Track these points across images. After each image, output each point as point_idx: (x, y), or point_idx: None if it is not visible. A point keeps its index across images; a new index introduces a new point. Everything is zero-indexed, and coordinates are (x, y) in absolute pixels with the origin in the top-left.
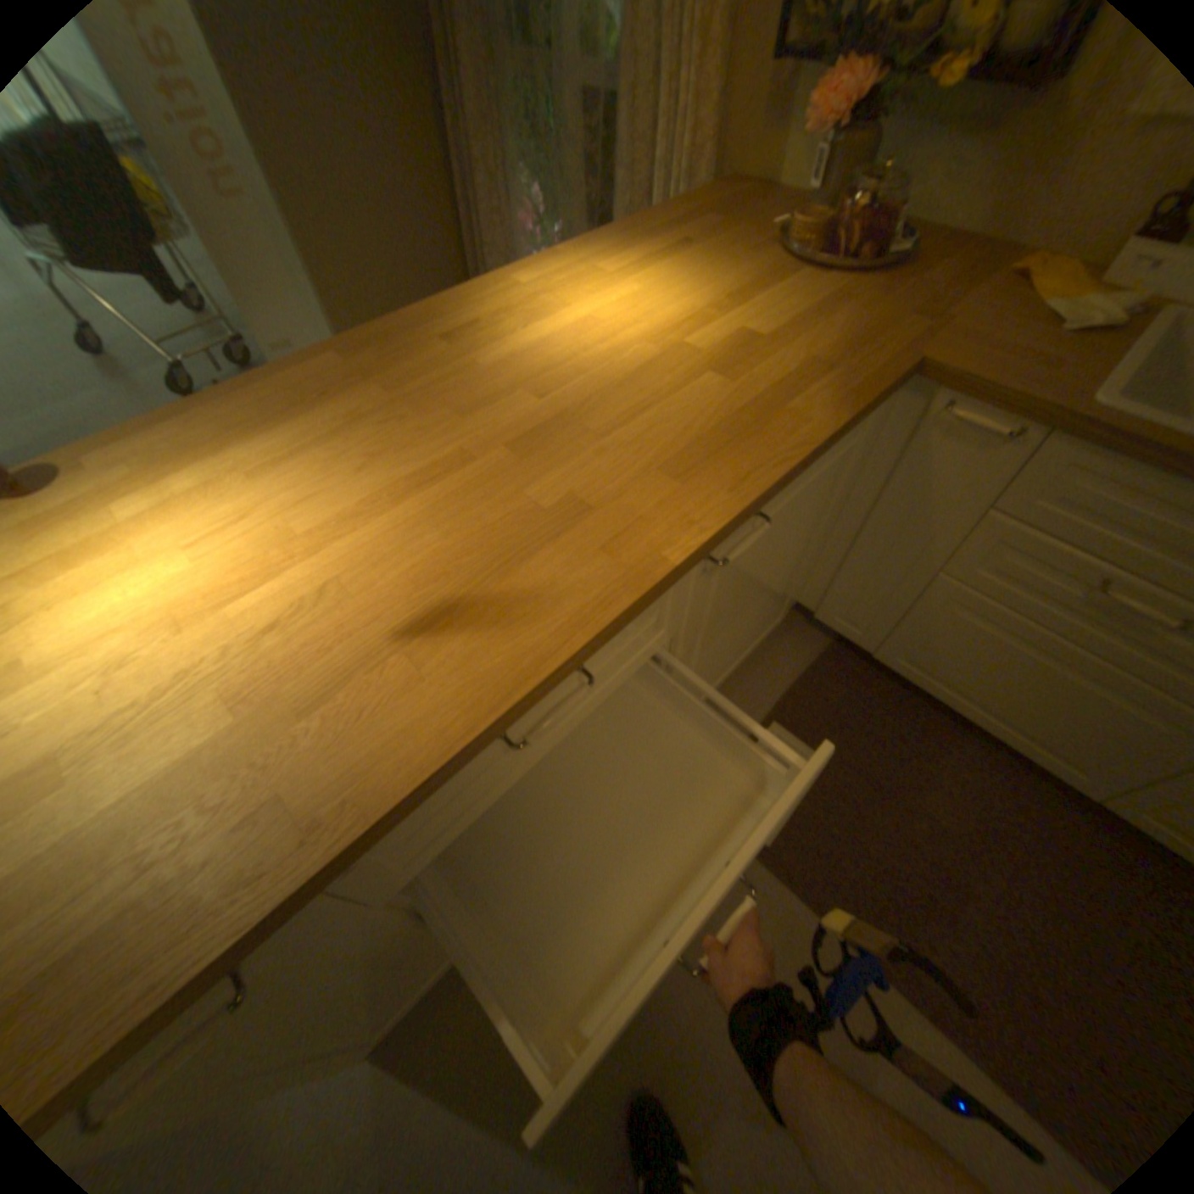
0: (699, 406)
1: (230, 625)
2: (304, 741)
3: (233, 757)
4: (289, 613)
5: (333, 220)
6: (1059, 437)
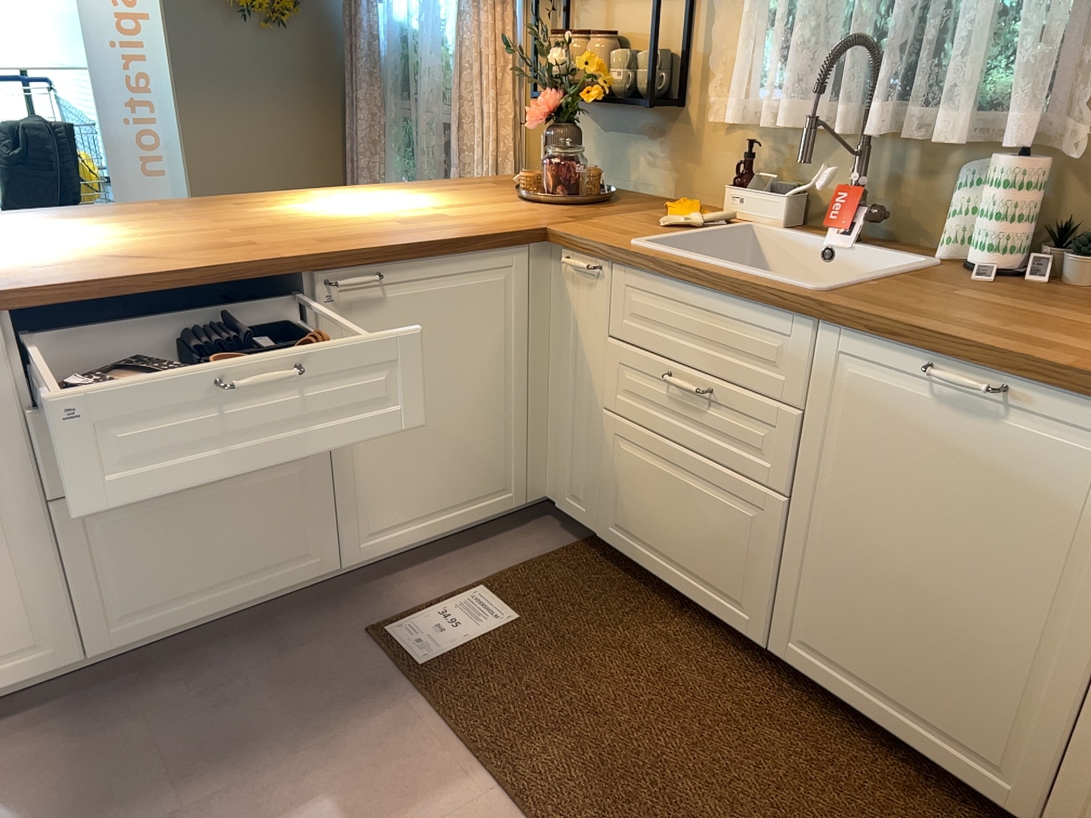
0: (368, 228)
1: (20, 253)
2: (33, 272)
3: None
4: (54, 253)
5: None
6: (614, 267)
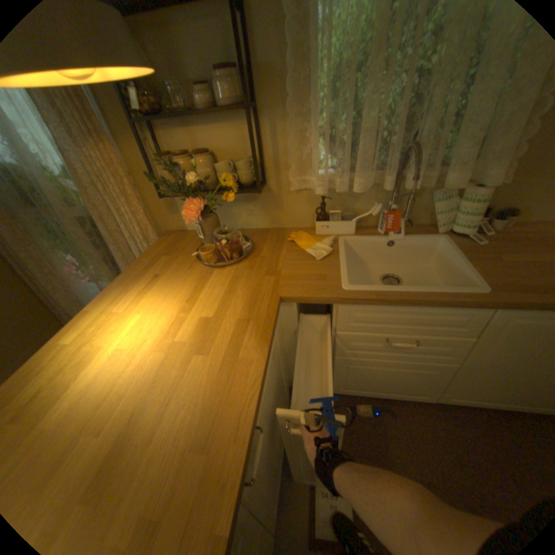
0: (196, 384)
1: None
2: None
3: None
4: None
5: None
6: (341, 305)
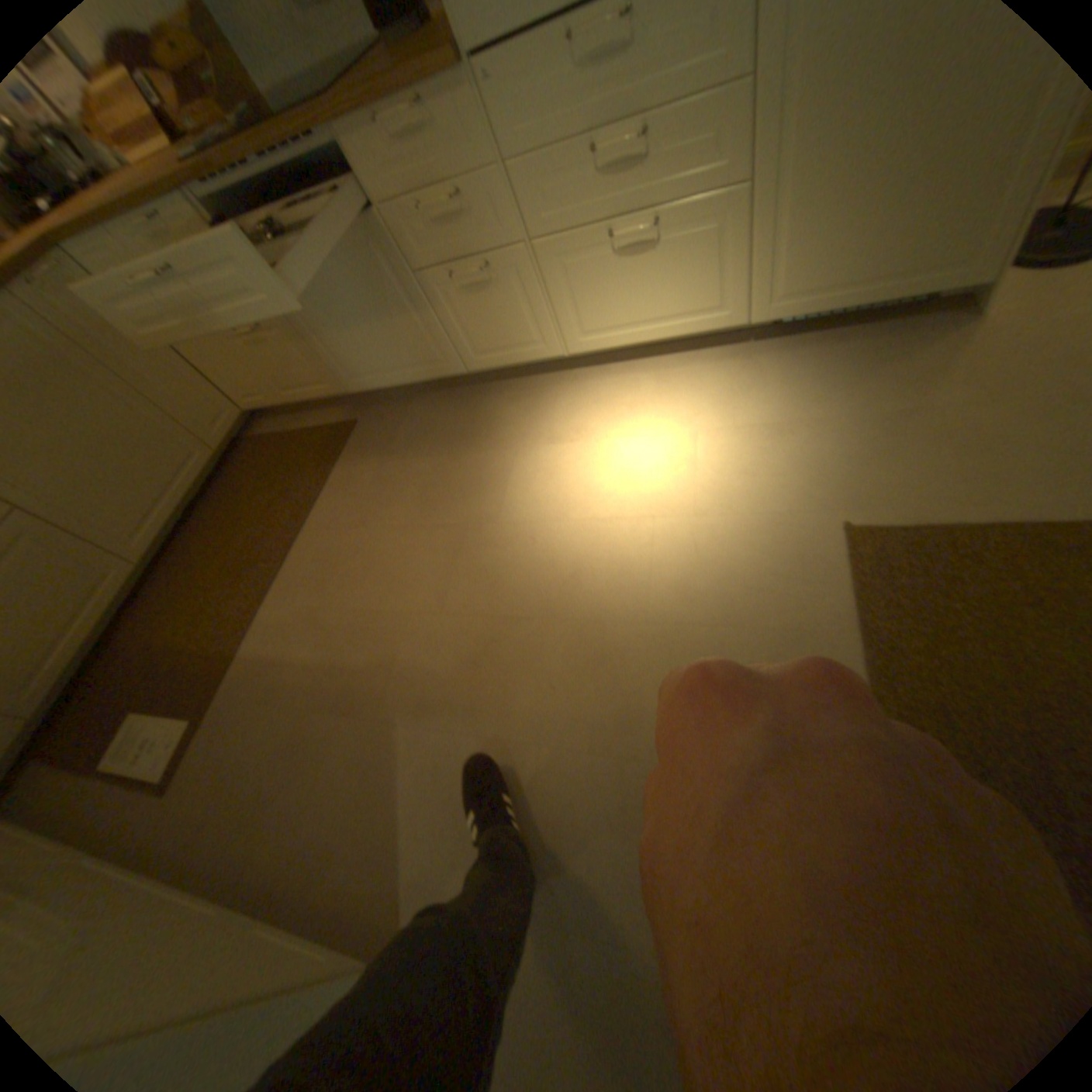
0: None
1: None
2: None
3: None
4: None
5: None
6: None
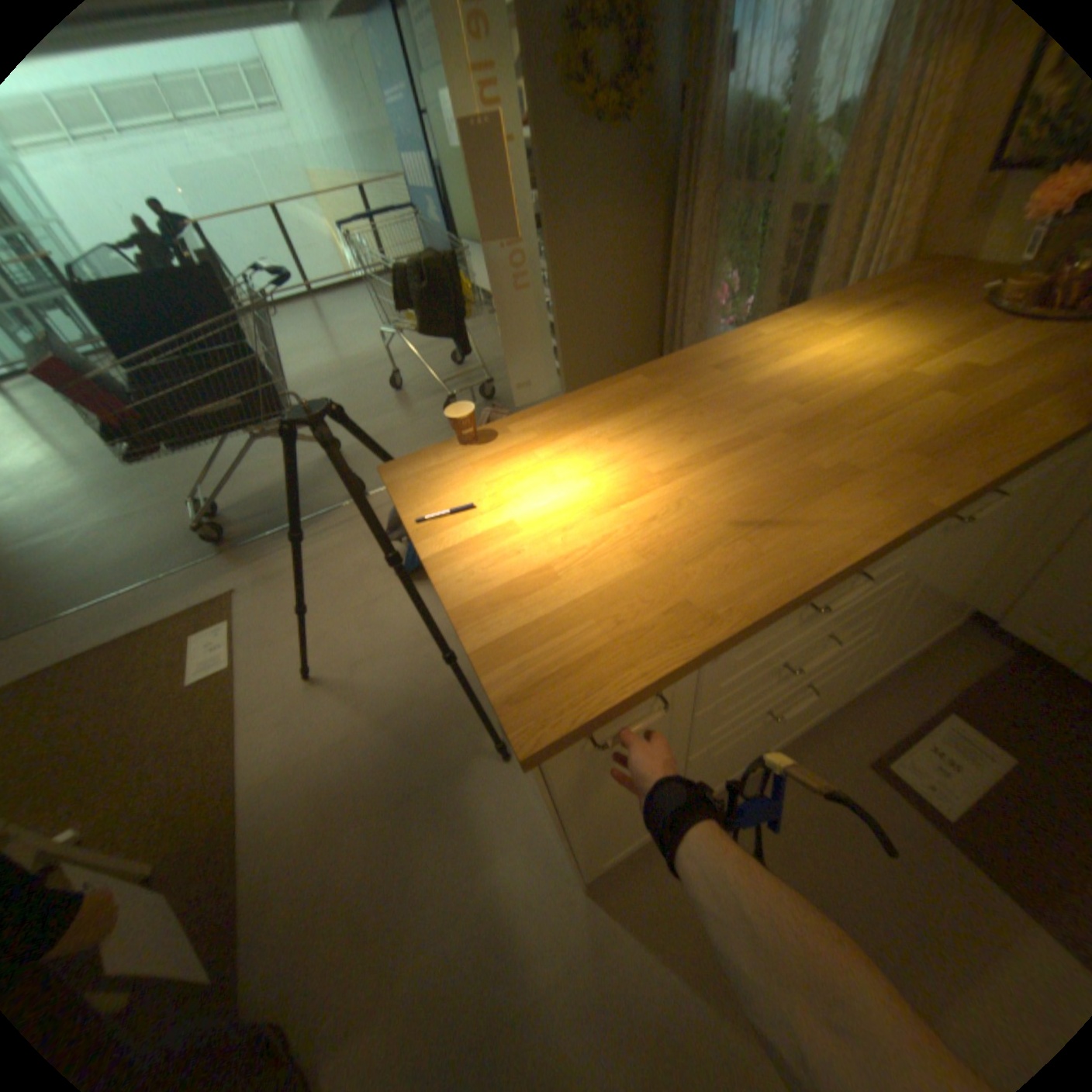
0: (937, 412)
1: (626, 515)
2: (694, 576)
3: (653, 578)
4: (662, 513)
5: (581, 302)
6: None
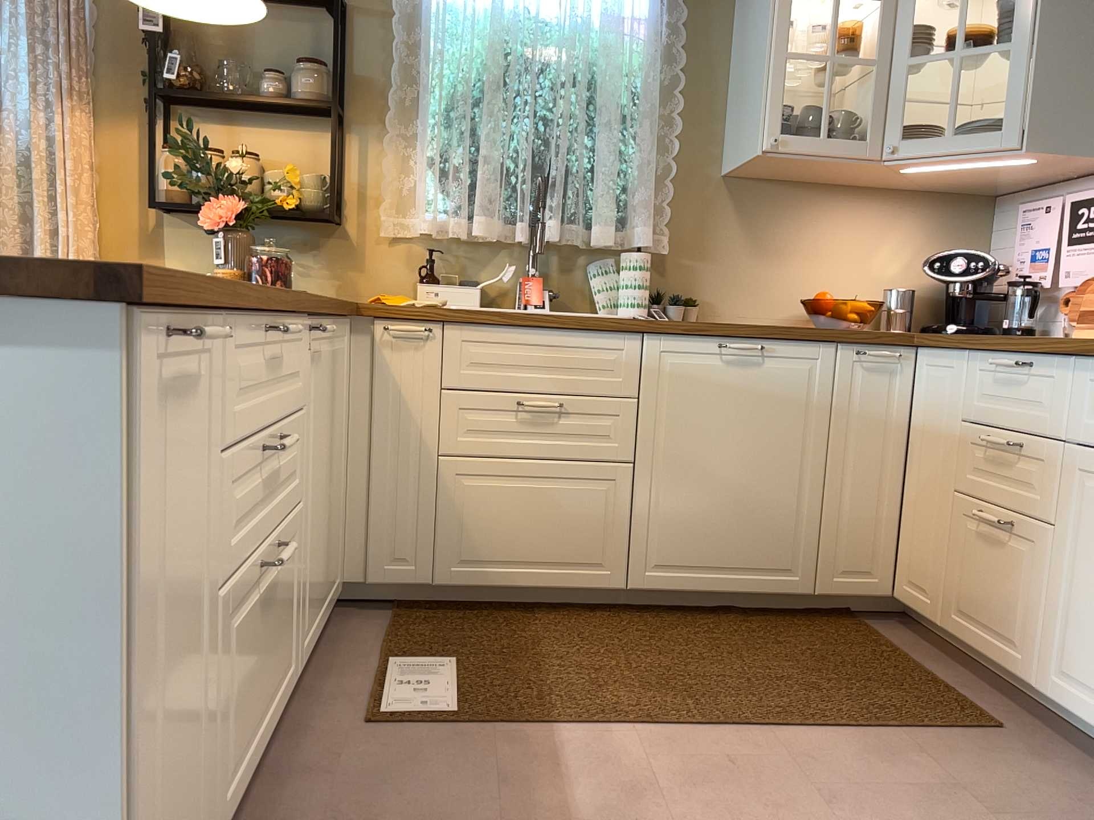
0: None
1: None
2: None
3: None
4: None
5: None
6: (446, 328)
